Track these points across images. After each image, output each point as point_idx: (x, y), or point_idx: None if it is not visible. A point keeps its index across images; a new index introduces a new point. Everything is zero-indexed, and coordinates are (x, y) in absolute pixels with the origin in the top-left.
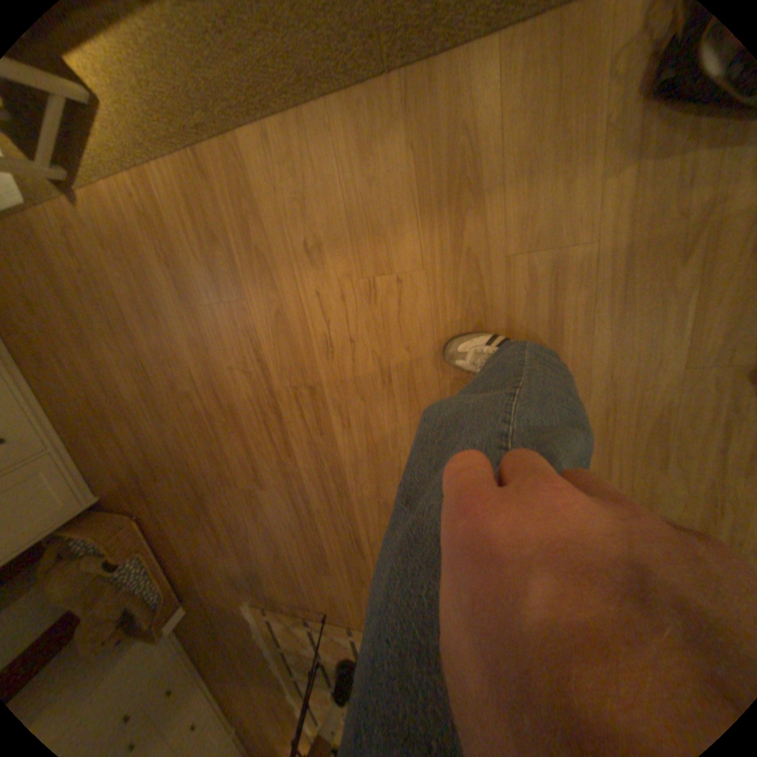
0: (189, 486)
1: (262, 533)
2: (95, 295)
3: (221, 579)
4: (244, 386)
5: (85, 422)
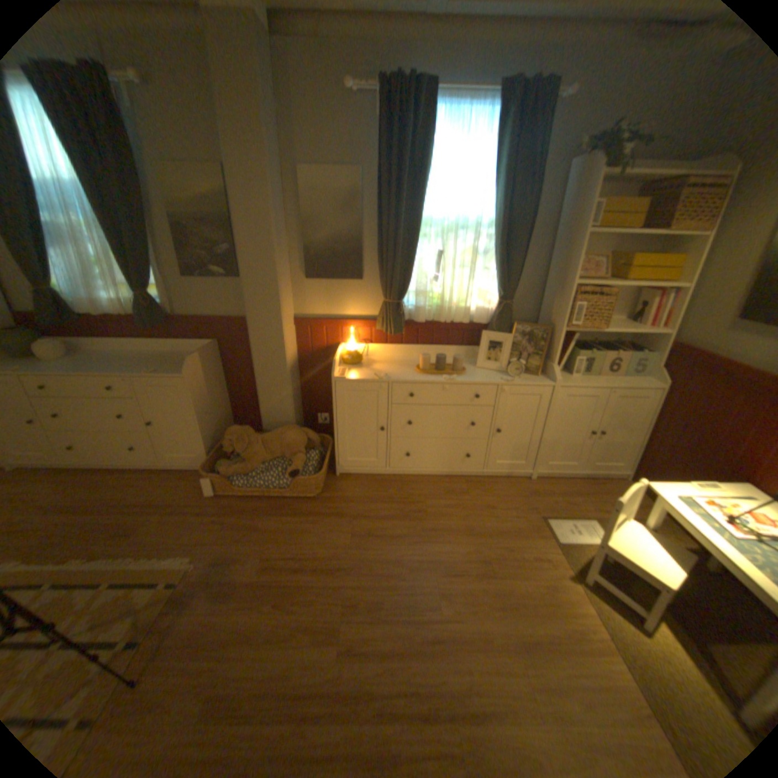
0: (345, 573)
1: (280, 640)
2: (509, 568)
3: (230, 559)
4: (456, 690)
5: (405, 506)
